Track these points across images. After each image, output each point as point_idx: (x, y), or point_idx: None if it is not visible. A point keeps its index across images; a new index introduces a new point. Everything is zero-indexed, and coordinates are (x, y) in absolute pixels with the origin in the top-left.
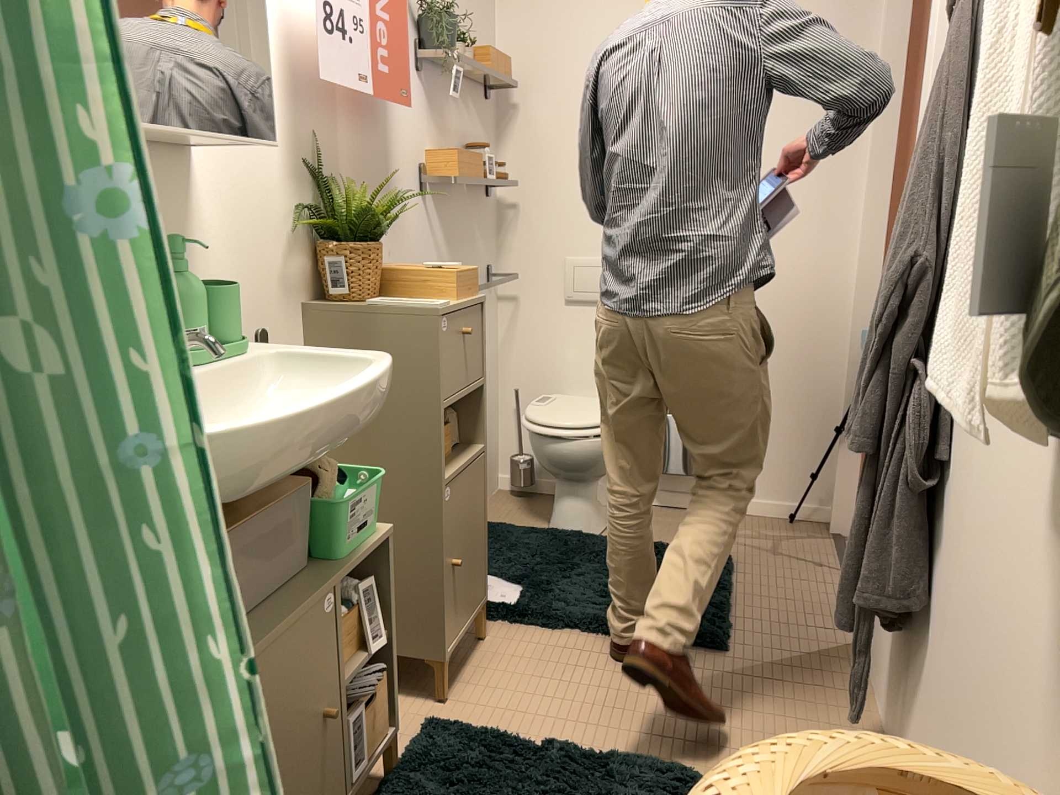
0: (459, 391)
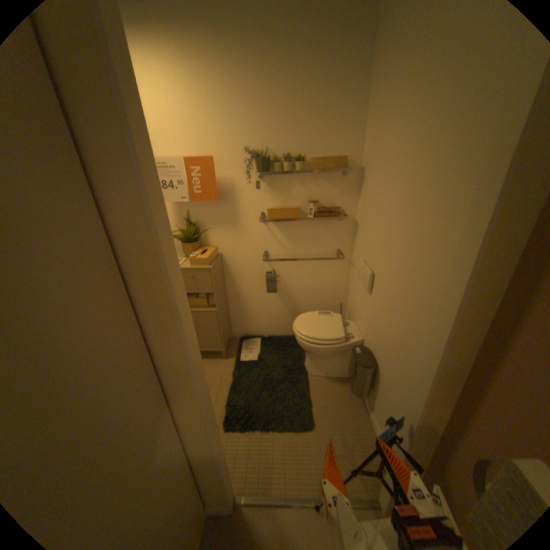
0: (190, 291)
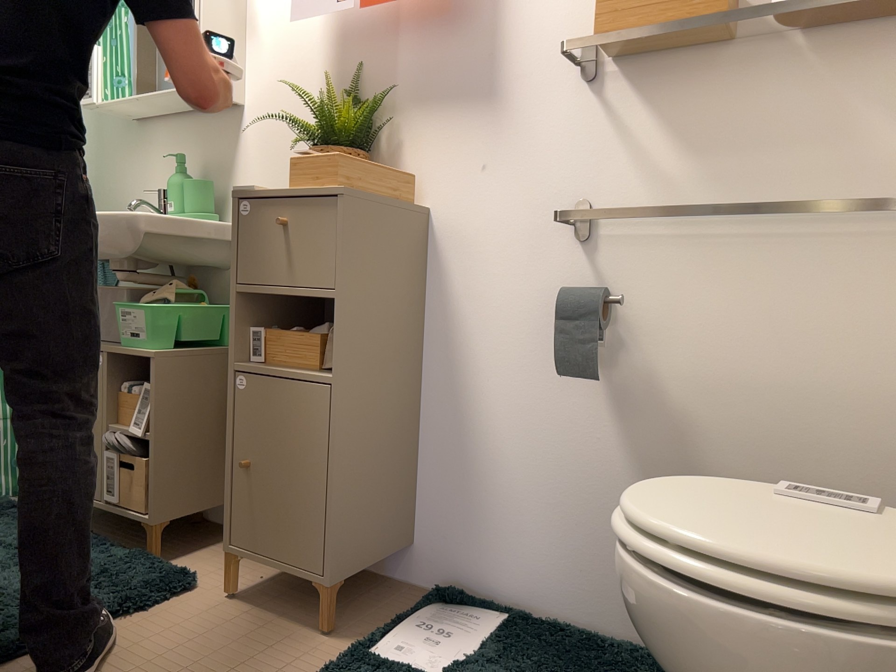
0: (269, 285)
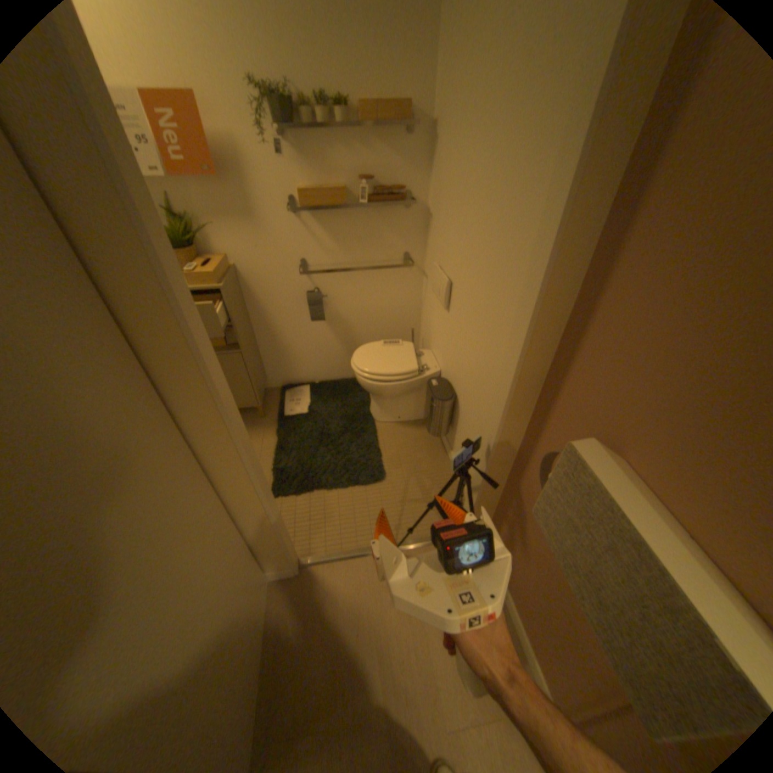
0: None
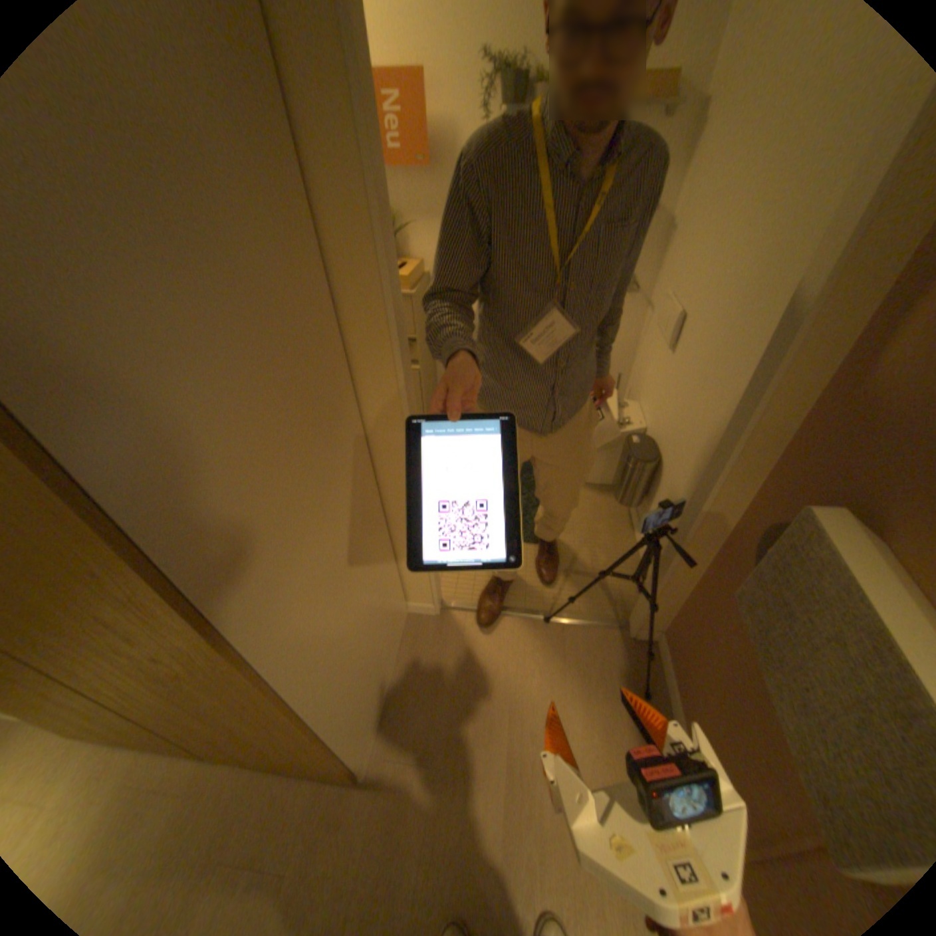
0: None
